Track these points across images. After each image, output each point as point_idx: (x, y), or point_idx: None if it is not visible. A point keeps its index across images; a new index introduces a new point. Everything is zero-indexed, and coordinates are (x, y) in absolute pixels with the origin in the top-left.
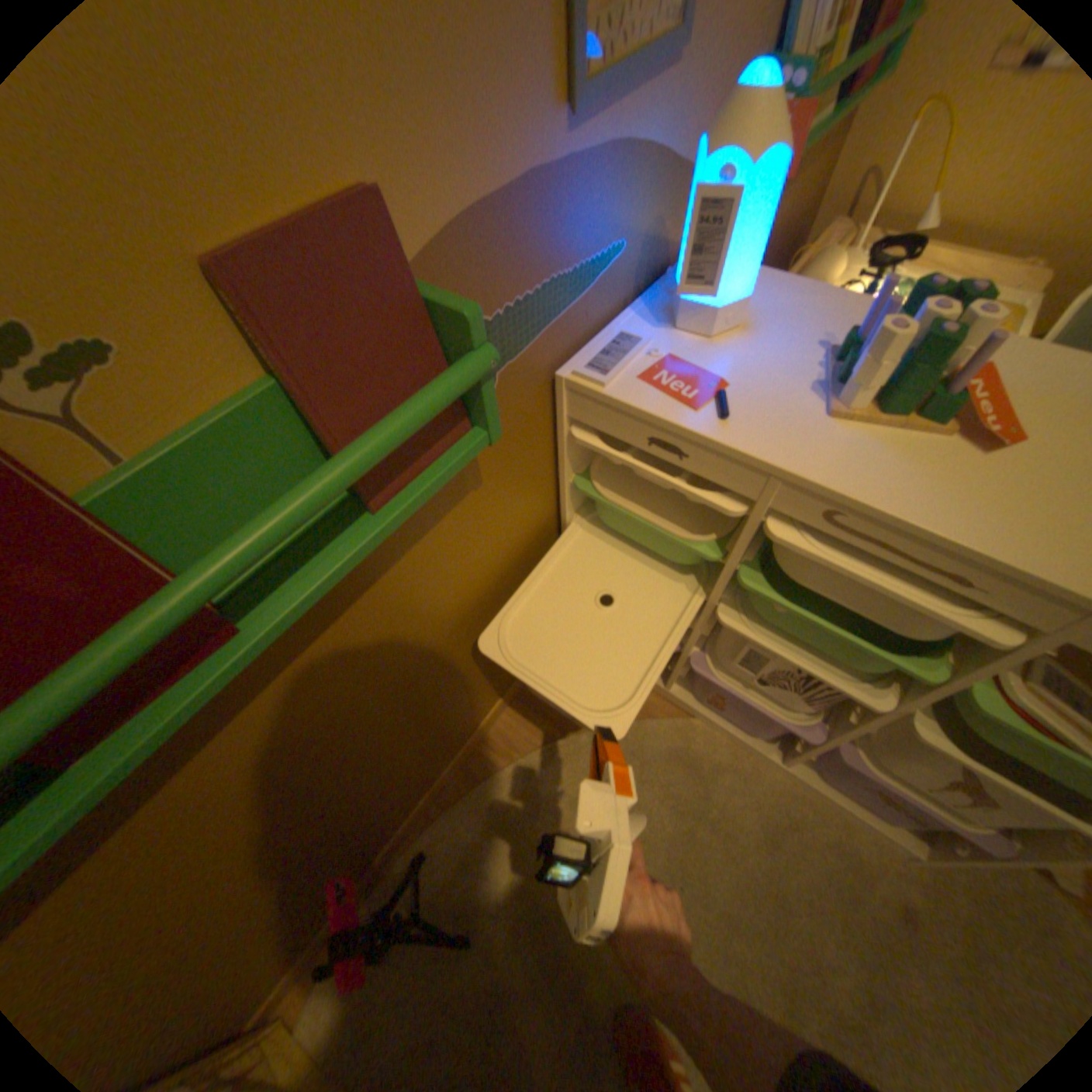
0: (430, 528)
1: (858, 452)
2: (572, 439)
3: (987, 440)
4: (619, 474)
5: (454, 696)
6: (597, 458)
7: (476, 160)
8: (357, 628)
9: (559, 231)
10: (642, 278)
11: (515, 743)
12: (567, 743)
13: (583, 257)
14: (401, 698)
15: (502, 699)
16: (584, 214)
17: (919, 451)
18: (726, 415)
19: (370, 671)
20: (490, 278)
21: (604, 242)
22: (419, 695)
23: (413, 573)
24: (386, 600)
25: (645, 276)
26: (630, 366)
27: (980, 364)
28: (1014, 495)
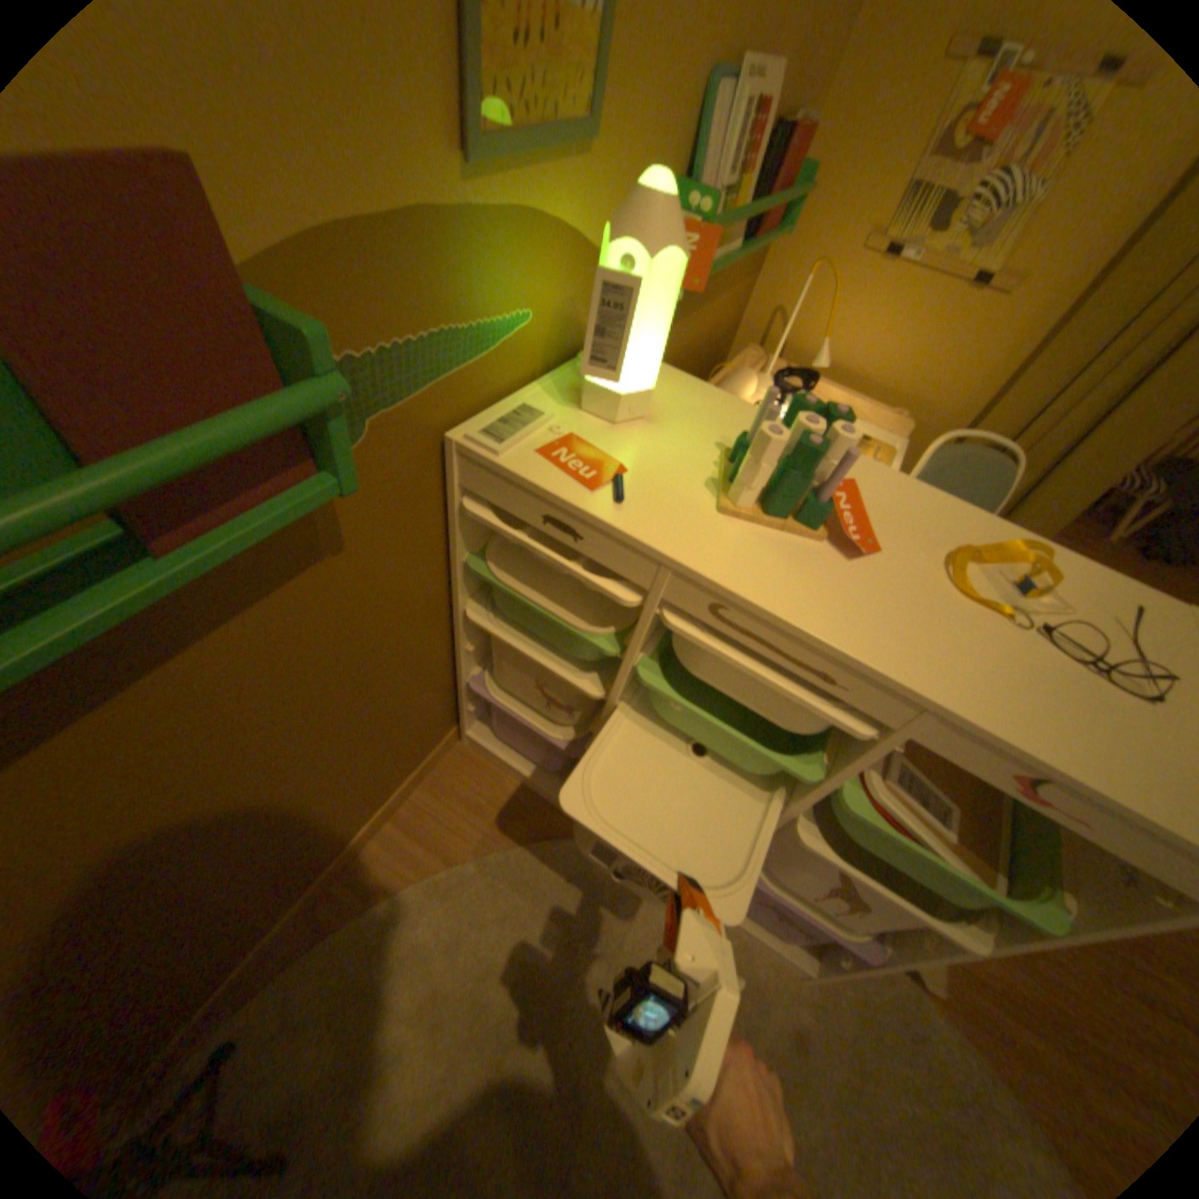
0: (264, 596)
1: (741, 550)
2: (466, 513)
3: (848, 549)
4: (520, 558)
5: (298, 820)
6: (497, 539)
7: (342, 176)
8: (139, 721)
9: (452, 282)
10: (552, 357)
11: (382, 880)
12: (449, 875)
13: (482, 318)
14: (210, 822)
15: (371, 823)
16: (482, 273)
17: (794, 554)
18: (622, 501)
19: (158, 783)
20: (360, 311)
21: (507, 308)
22: (240, 817)
23: (236, 653)
24: (189, 685)
25: (556, 355)
26: (529, 440)
27: (842, 480)
28: (868, 600)
